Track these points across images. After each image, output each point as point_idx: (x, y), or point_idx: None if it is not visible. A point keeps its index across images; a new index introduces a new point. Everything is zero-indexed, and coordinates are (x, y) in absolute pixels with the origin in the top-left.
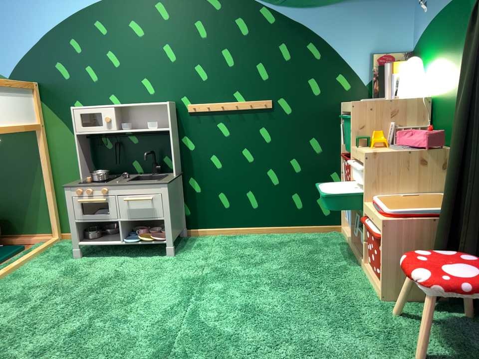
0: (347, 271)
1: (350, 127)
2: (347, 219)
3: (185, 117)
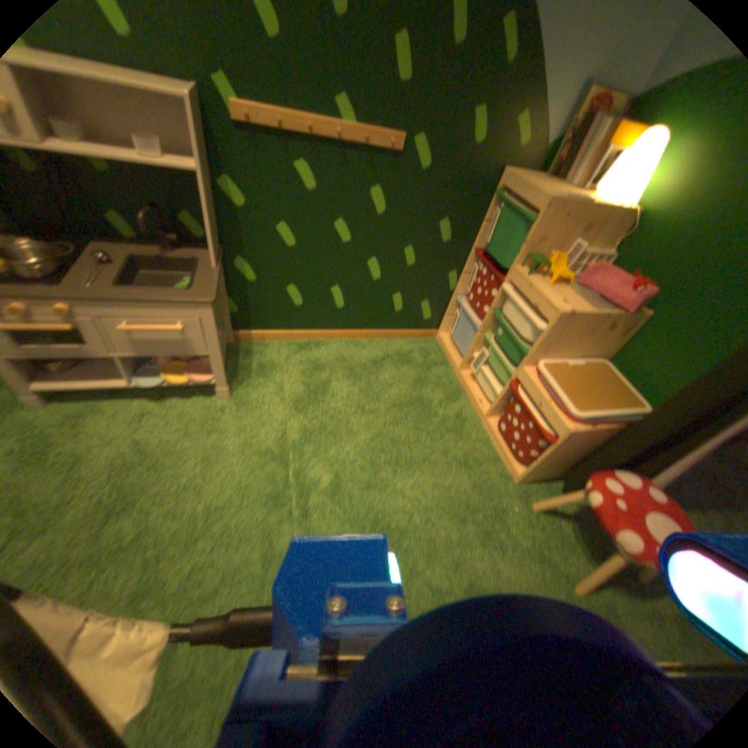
0: (463, 421)
1: (520, 230)
2: (454, 333)
3: (224, 129)
